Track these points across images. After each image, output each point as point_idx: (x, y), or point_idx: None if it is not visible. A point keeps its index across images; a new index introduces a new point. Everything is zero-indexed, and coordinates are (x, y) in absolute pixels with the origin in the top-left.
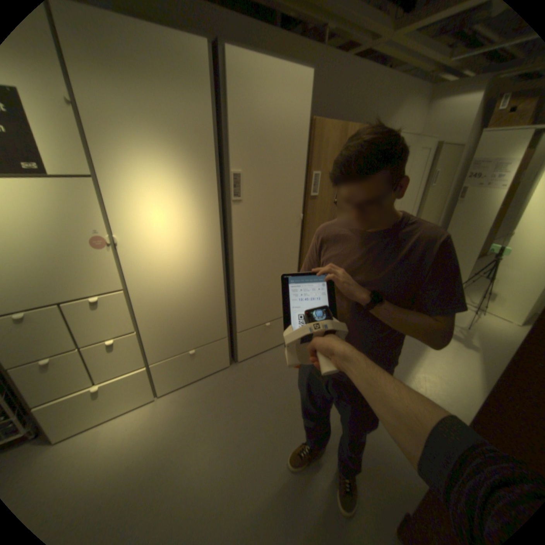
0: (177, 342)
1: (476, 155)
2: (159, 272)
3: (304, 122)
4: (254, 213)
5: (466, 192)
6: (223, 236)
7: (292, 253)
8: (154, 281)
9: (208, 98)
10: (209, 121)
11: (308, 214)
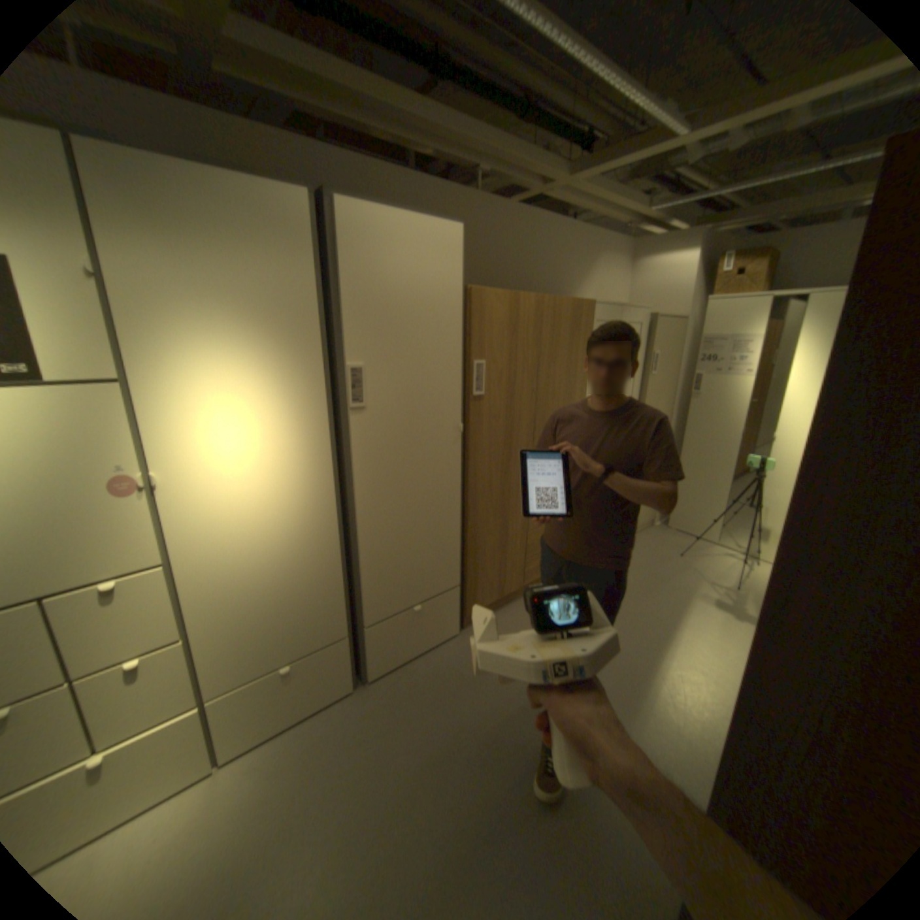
0: (258, 654)
1: (706, 331)
2: (228, 531)
3: (456, 294)
4: (386, 426)
5: (702, 382)
6: (336, 465)
7: (450, 485)
8: (219, 546)
9: (310, 264)
10: (313, 295)
11: (471, 424)
